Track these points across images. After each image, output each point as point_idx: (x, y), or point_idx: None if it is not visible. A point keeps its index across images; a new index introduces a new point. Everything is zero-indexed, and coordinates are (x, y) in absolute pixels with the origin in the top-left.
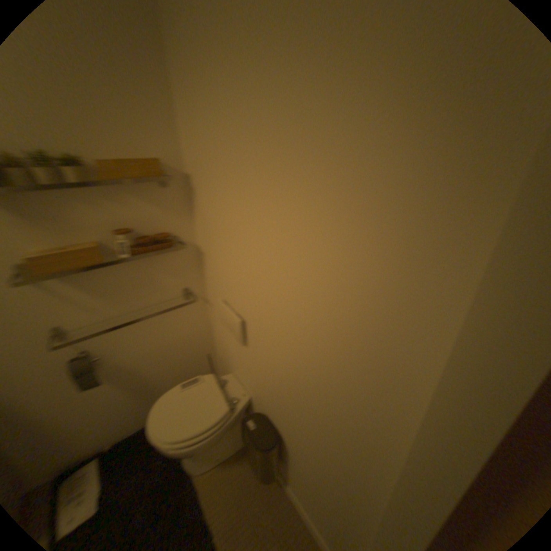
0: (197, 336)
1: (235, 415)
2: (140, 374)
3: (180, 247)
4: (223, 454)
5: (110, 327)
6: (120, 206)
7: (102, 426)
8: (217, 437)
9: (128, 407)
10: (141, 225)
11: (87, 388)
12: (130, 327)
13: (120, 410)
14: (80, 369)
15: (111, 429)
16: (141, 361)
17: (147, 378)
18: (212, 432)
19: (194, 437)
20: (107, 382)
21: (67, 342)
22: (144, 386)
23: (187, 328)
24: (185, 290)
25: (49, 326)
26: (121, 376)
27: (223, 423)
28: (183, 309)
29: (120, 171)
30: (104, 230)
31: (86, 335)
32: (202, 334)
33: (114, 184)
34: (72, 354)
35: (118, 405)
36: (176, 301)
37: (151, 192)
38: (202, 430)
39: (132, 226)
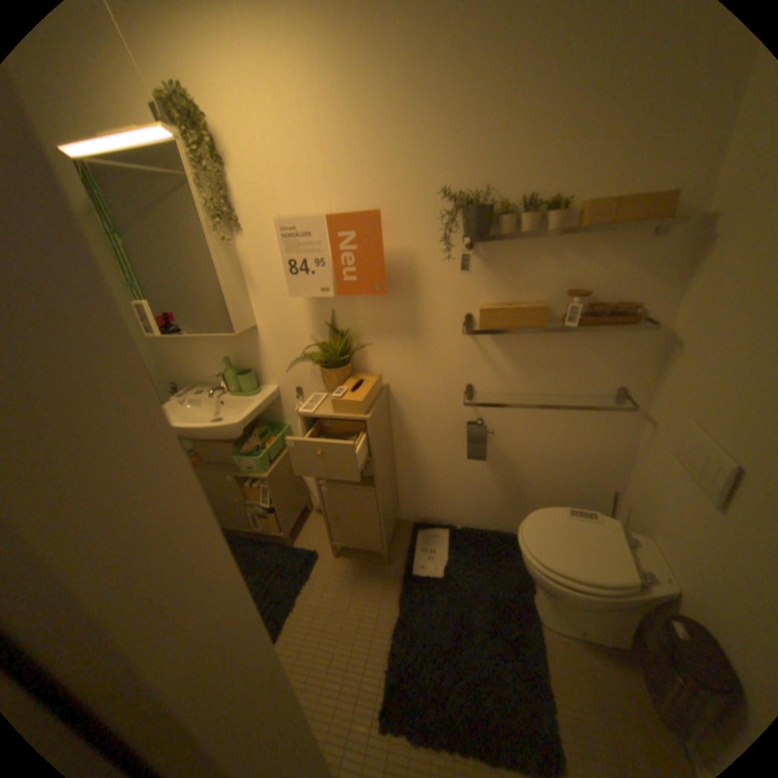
0: (613, 462)
1: (649, 601)
2: (524, 472)
3: (648, 327)
4: (600, 637)
5: (519, 405)
6: (592, 261)
7: (468, 504)
8: (611, 607)
9: (497, 500)
10: (607, 288)
11: (473, 458)
12: (537, 413)
13: (489, 499)
14: (482, 435)
15: (473, 512)
16: (531, 458)
17: (529, 481)
18: (609, 596)
19: (584, 583)
20: (491, 462)
21: (477, 404)
22: (522, 488)
23: (604, 444)
24: (624, 390)
25: (471, 382)
26: (505, 463)
27: (629, 597)
28: (610, 416)
29: (620, 212)
30: (560, 290)
31: (494, 404)
32: (621, 463)
33: (597, 231)
34: (477, 417)
35: (489, 492)
36: (607, 401)
37: (642, 242)
38: (597, 583)
39: (596, 288)
